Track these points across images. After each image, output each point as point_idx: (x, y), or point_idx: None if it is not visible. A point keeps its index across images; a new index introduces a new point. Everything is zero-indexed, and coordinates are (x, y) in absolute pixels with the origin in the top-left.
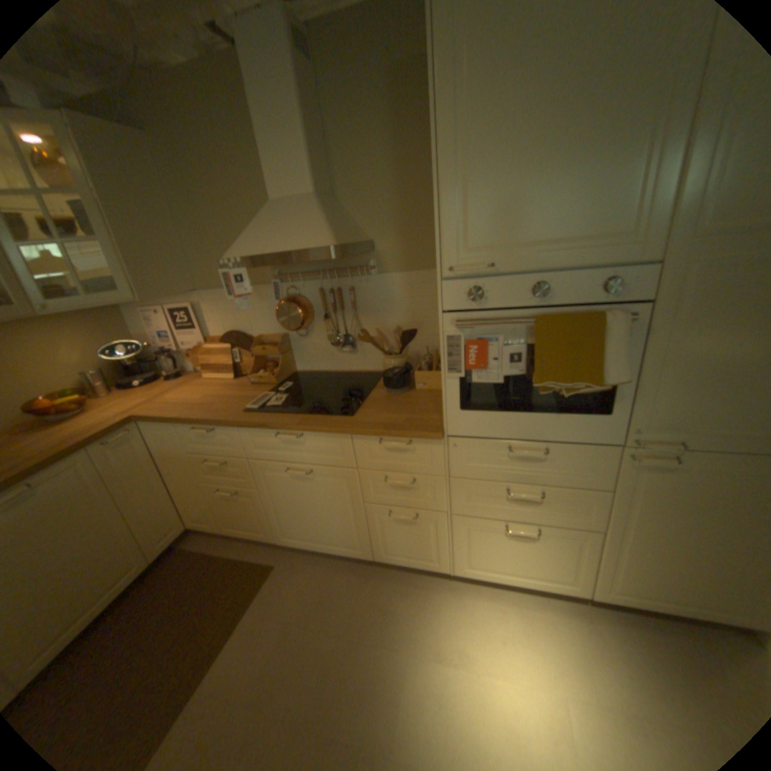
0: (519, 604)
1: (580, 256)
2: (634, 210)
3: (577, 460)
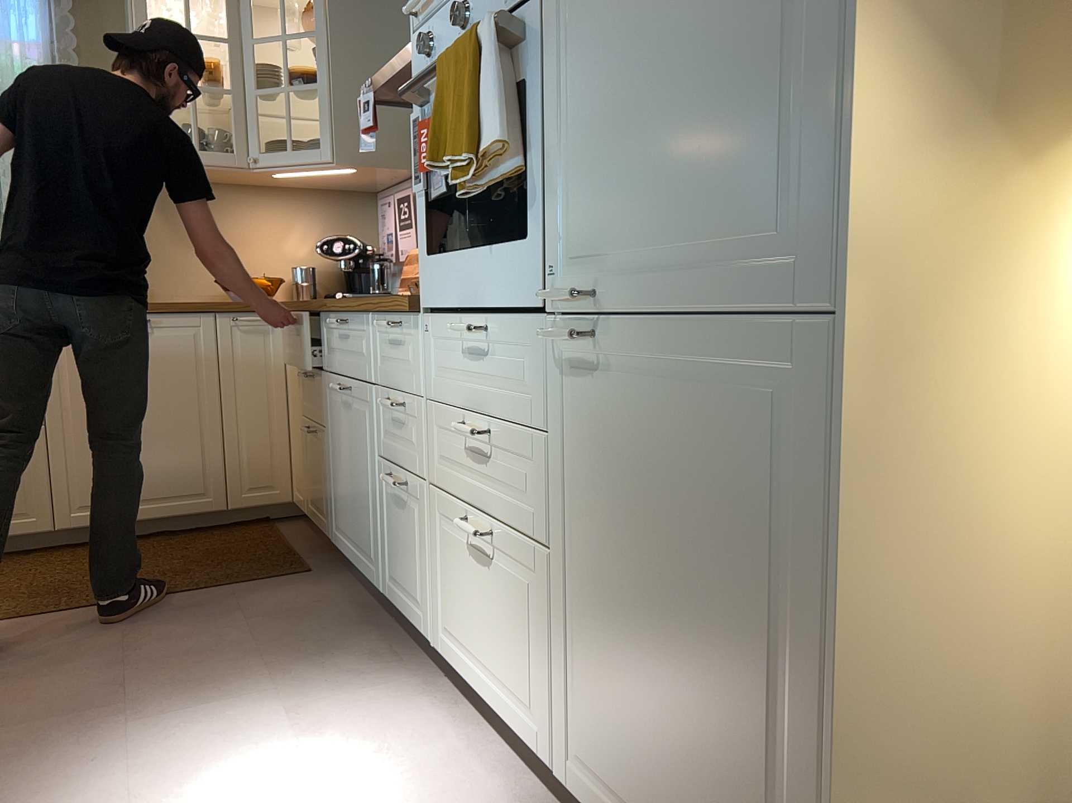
0: (482, 755)
1: None
2: None
3: (516, 354)
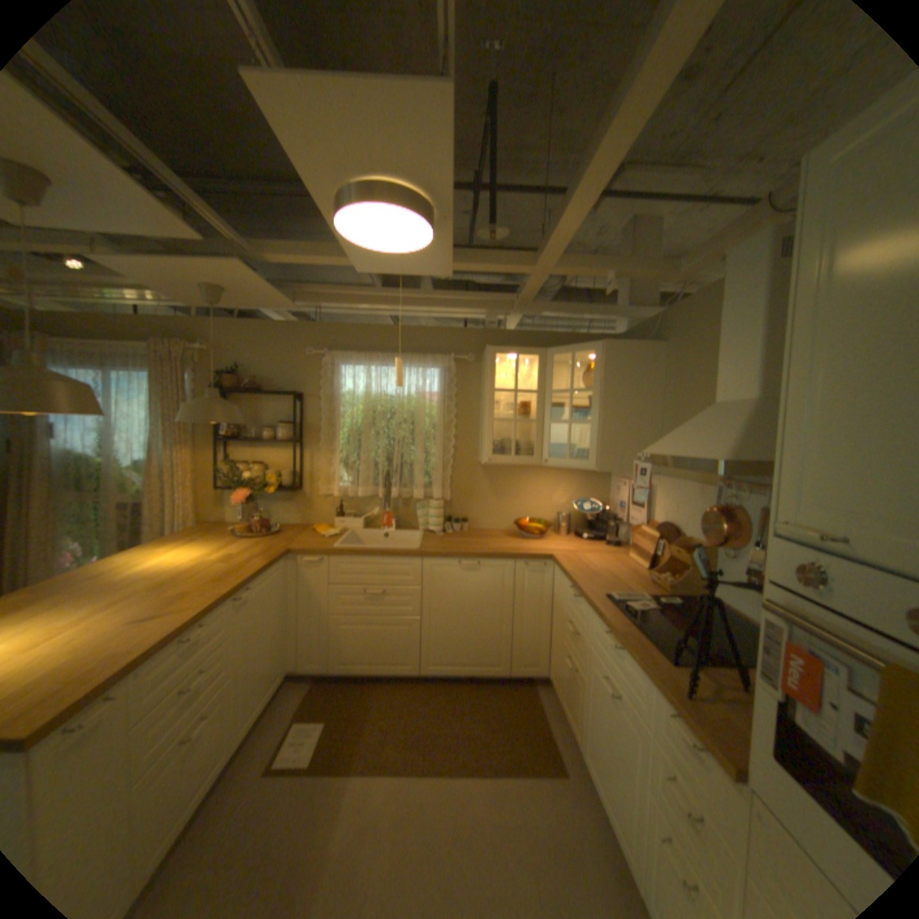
0: None
1: None
2: None
3: None
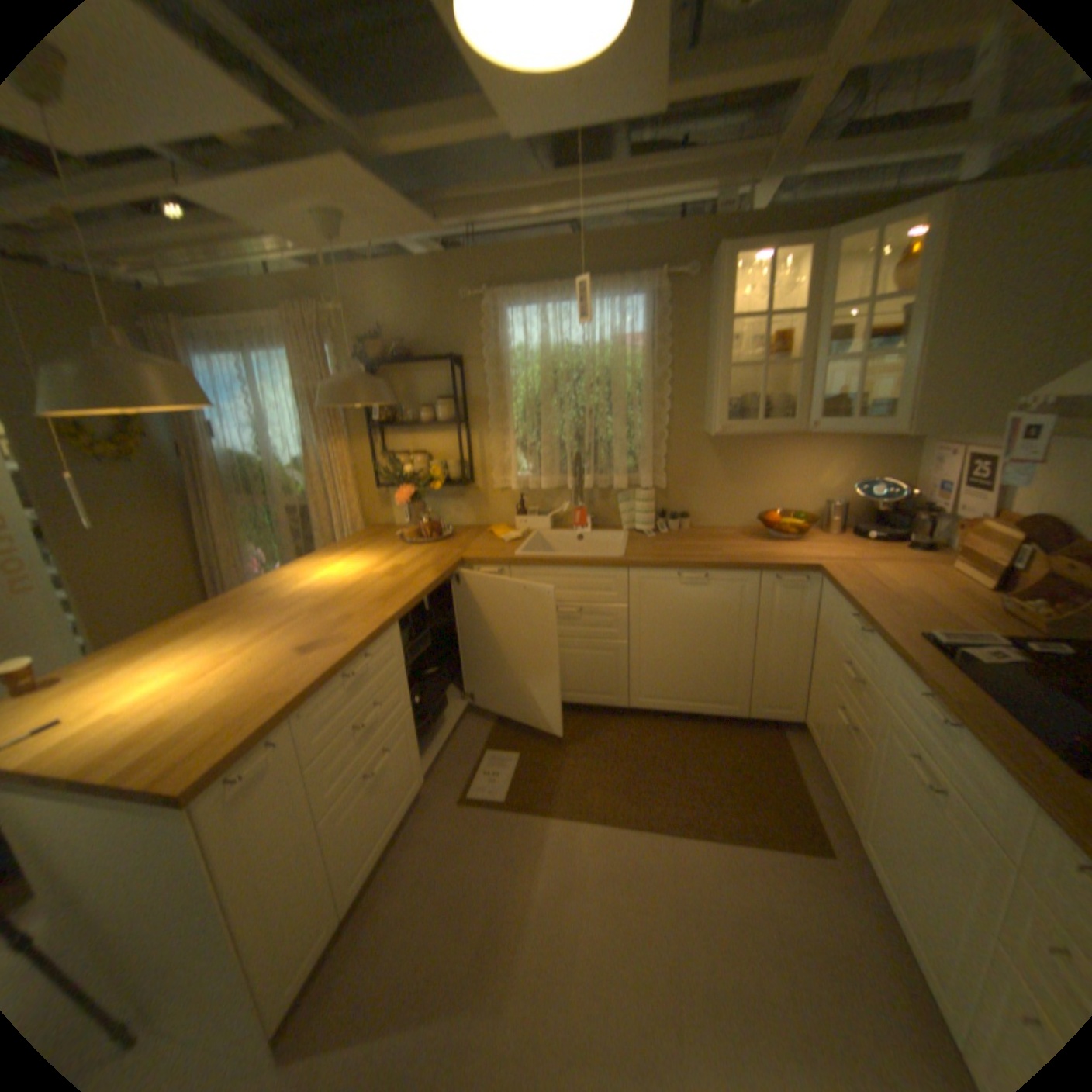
0: None
1: None
2: None
3: None
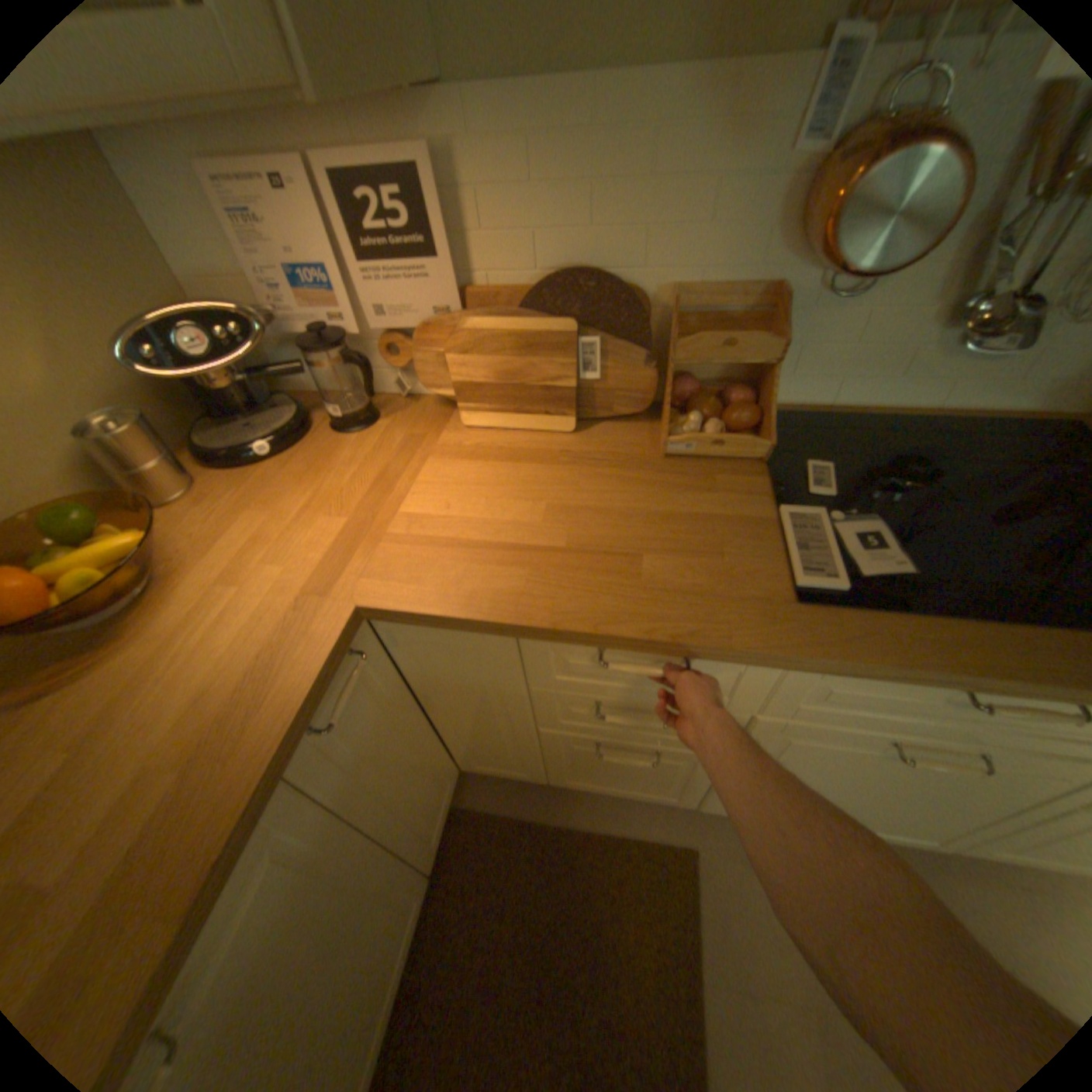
0: None
1: None
2: None
3: None
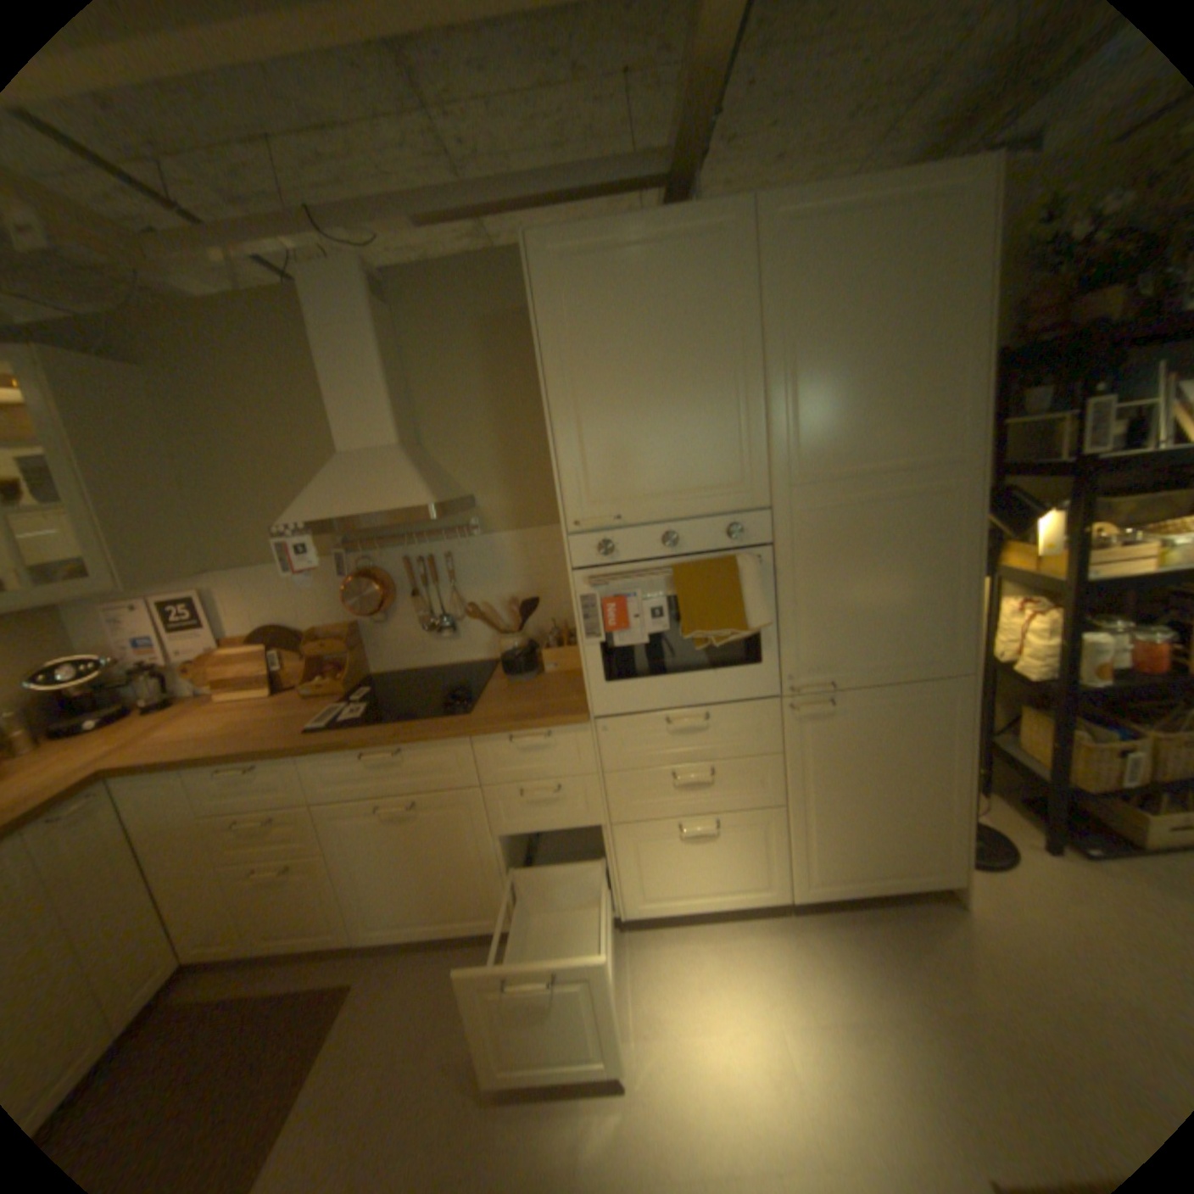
0: (713, 939)
1: (700, 506)
2: (737, 465)
3: (739, 722)
